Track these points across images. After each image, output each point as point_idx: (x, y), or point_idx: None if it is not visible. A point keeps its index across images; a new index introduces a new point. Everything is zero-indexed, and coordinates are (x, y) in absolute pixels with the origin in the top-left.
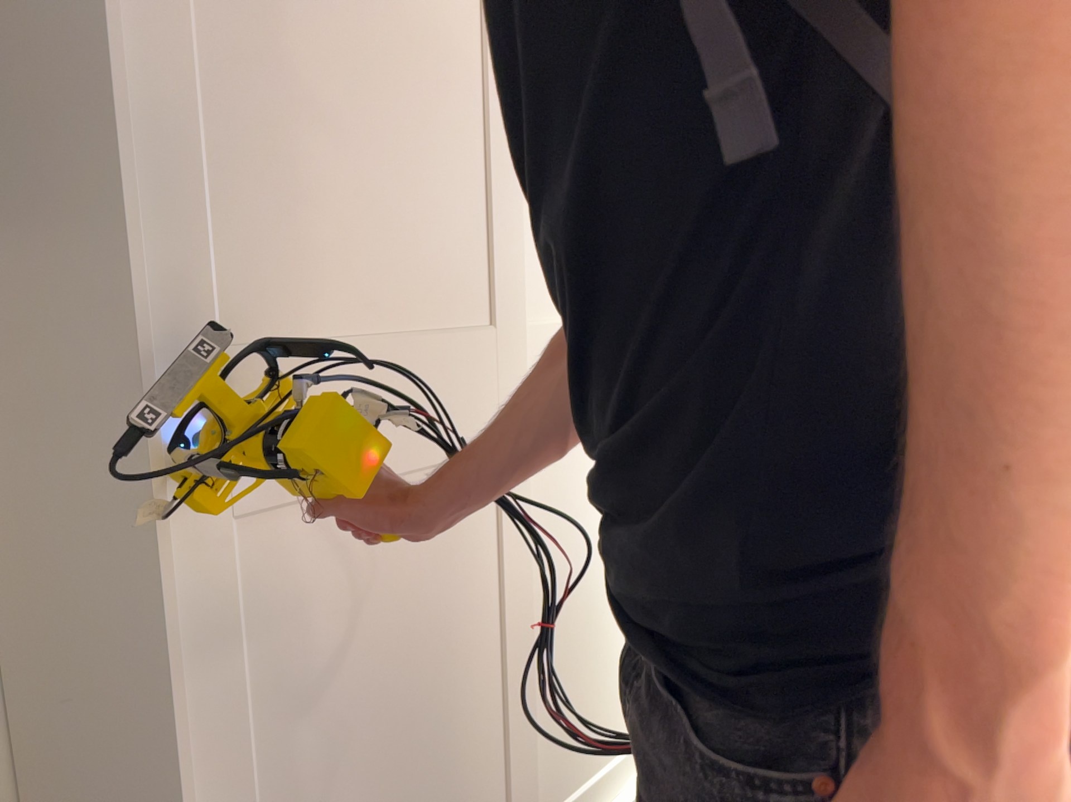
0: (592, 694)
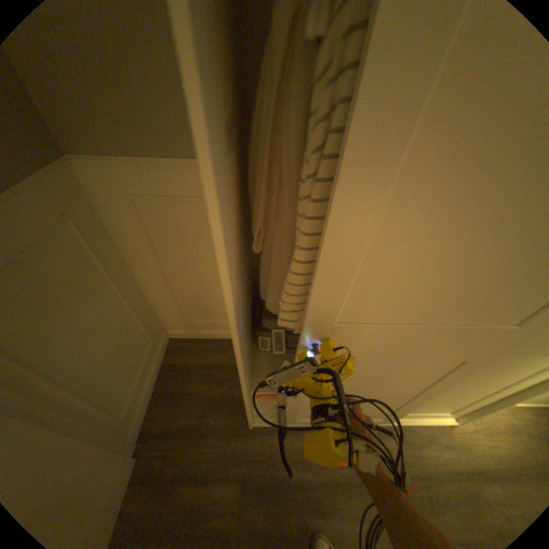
0: (421, 403)
